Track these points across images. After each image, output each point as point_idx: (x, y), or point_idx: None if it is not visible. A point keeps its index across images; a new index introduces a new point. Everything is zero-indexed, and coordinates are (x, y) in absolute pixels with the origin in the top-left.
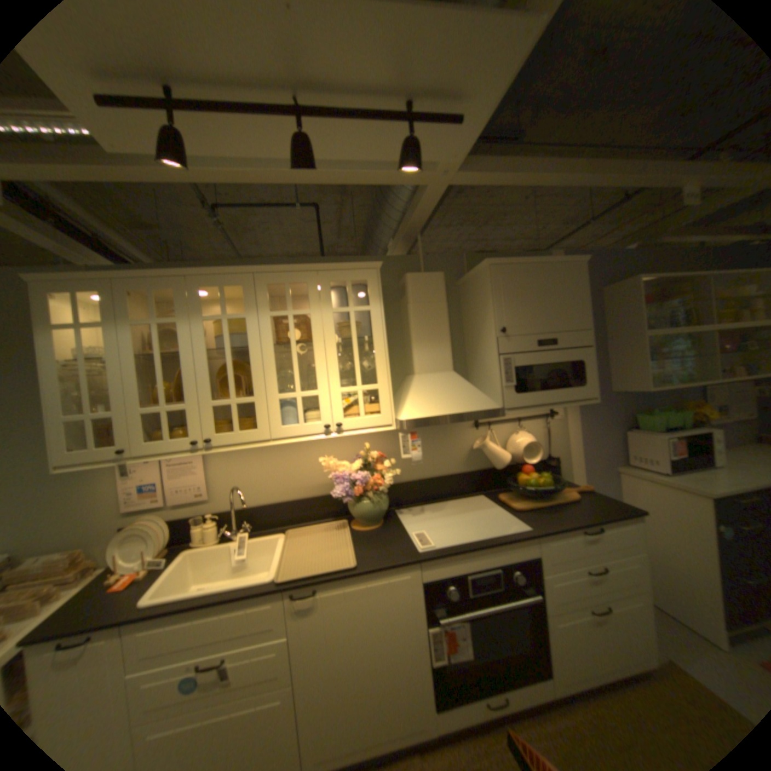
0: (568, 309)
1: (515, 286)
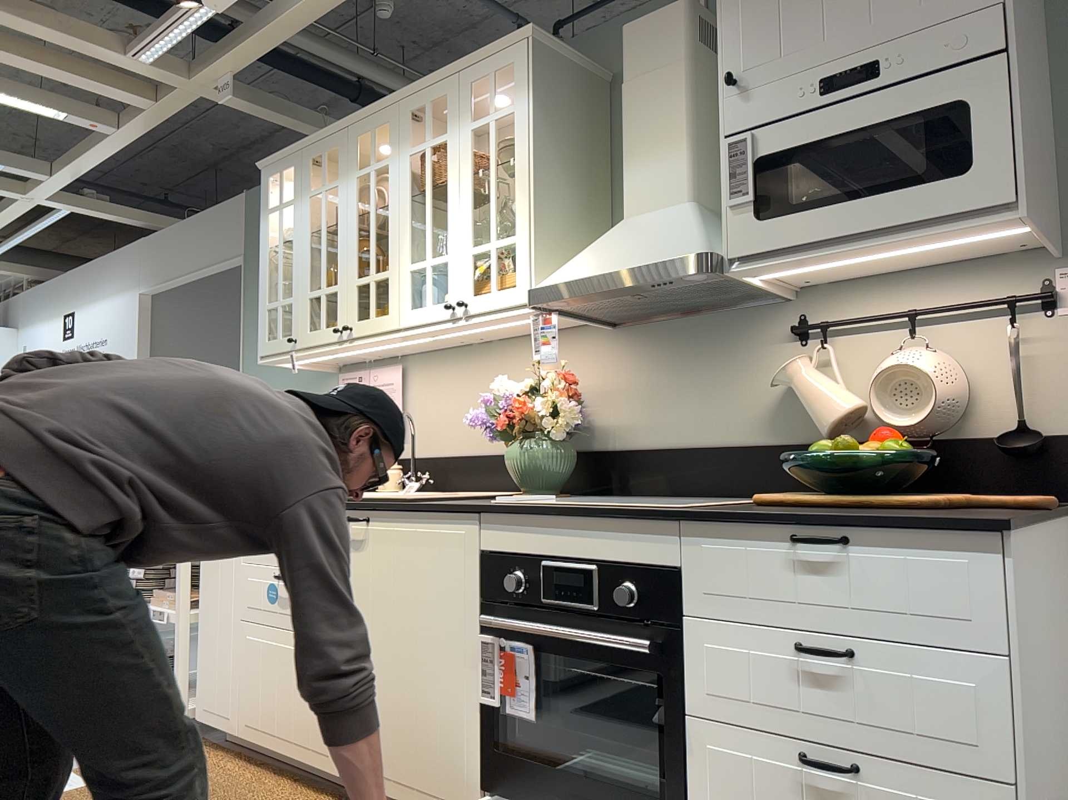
0: None
1: None
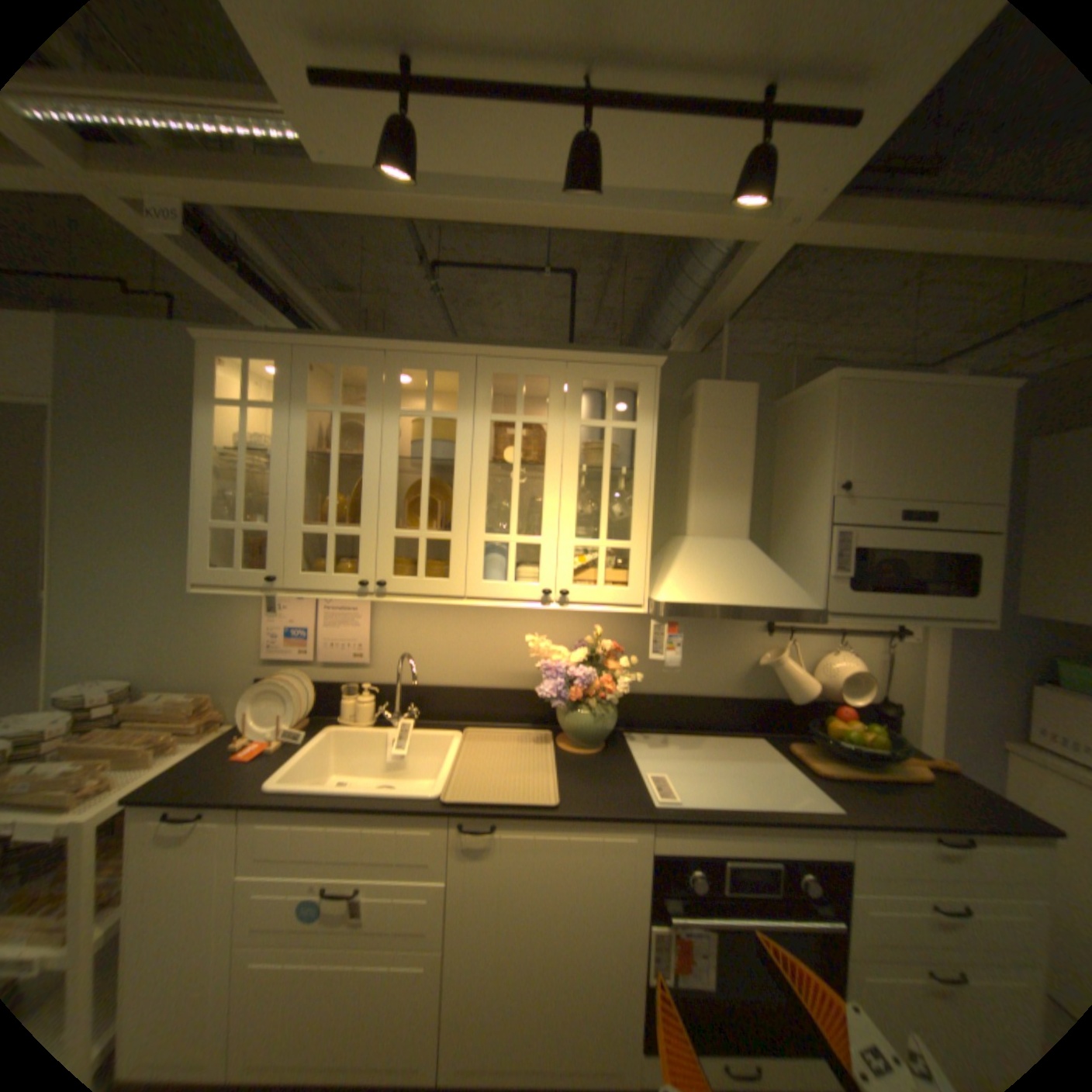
0: (966, 466)
1: (877, 416)
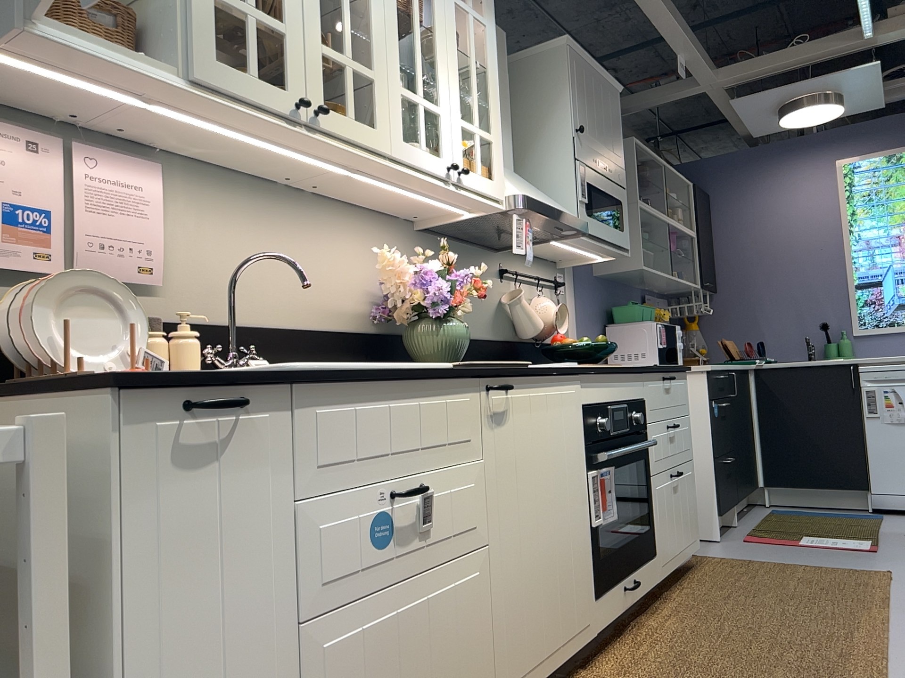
0: (613, 137)
1: (584, 84)
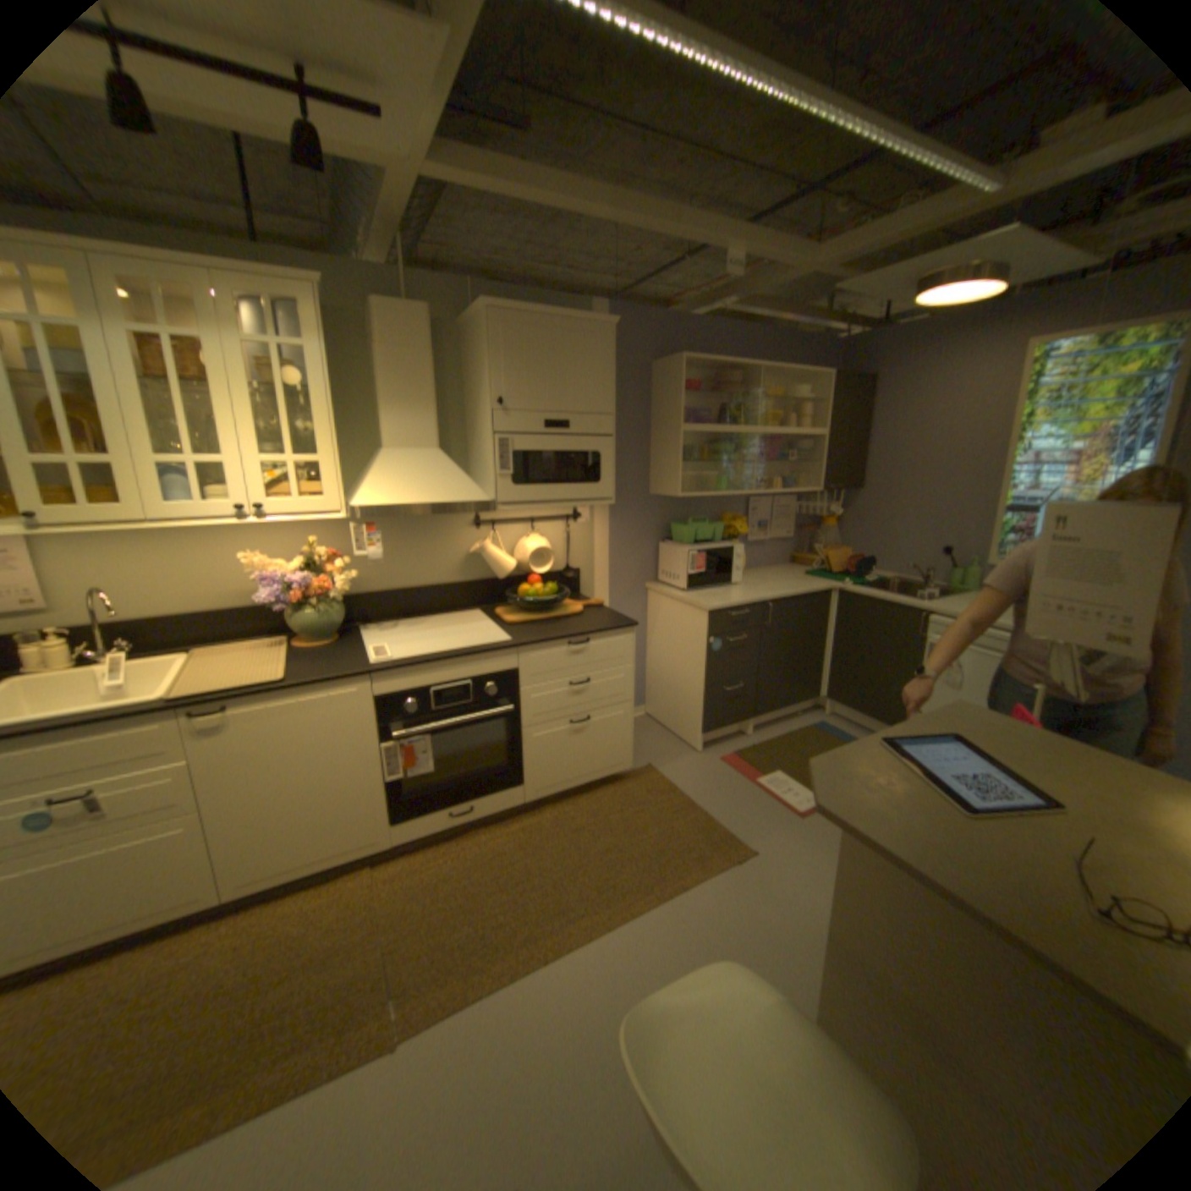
0: (585, 385)
1: (519, 343)
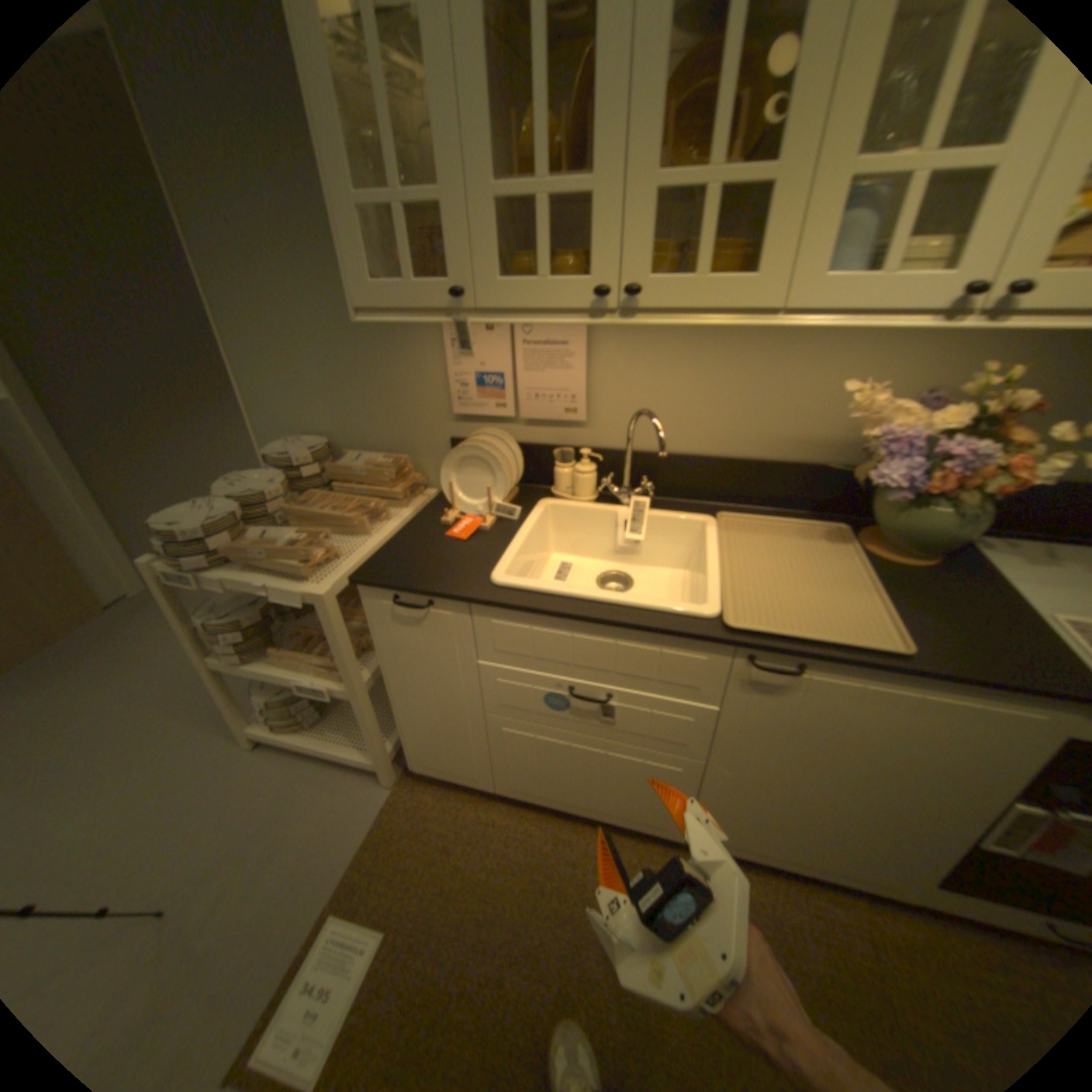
0: None
1: None
